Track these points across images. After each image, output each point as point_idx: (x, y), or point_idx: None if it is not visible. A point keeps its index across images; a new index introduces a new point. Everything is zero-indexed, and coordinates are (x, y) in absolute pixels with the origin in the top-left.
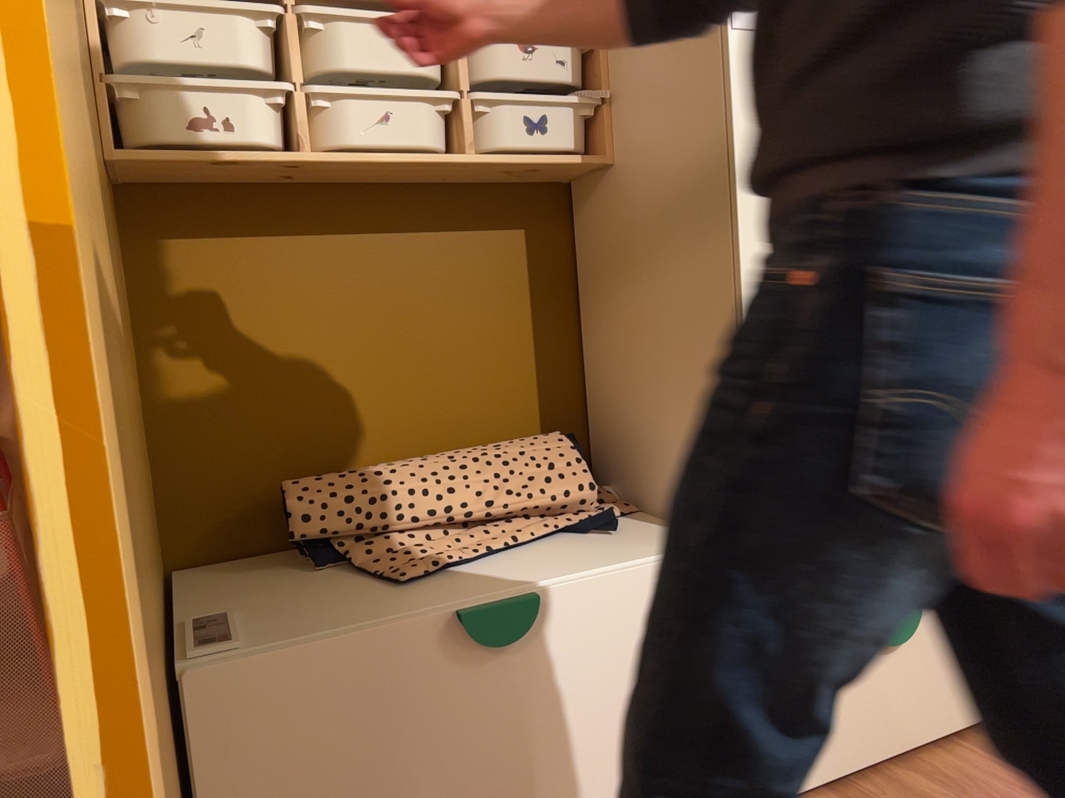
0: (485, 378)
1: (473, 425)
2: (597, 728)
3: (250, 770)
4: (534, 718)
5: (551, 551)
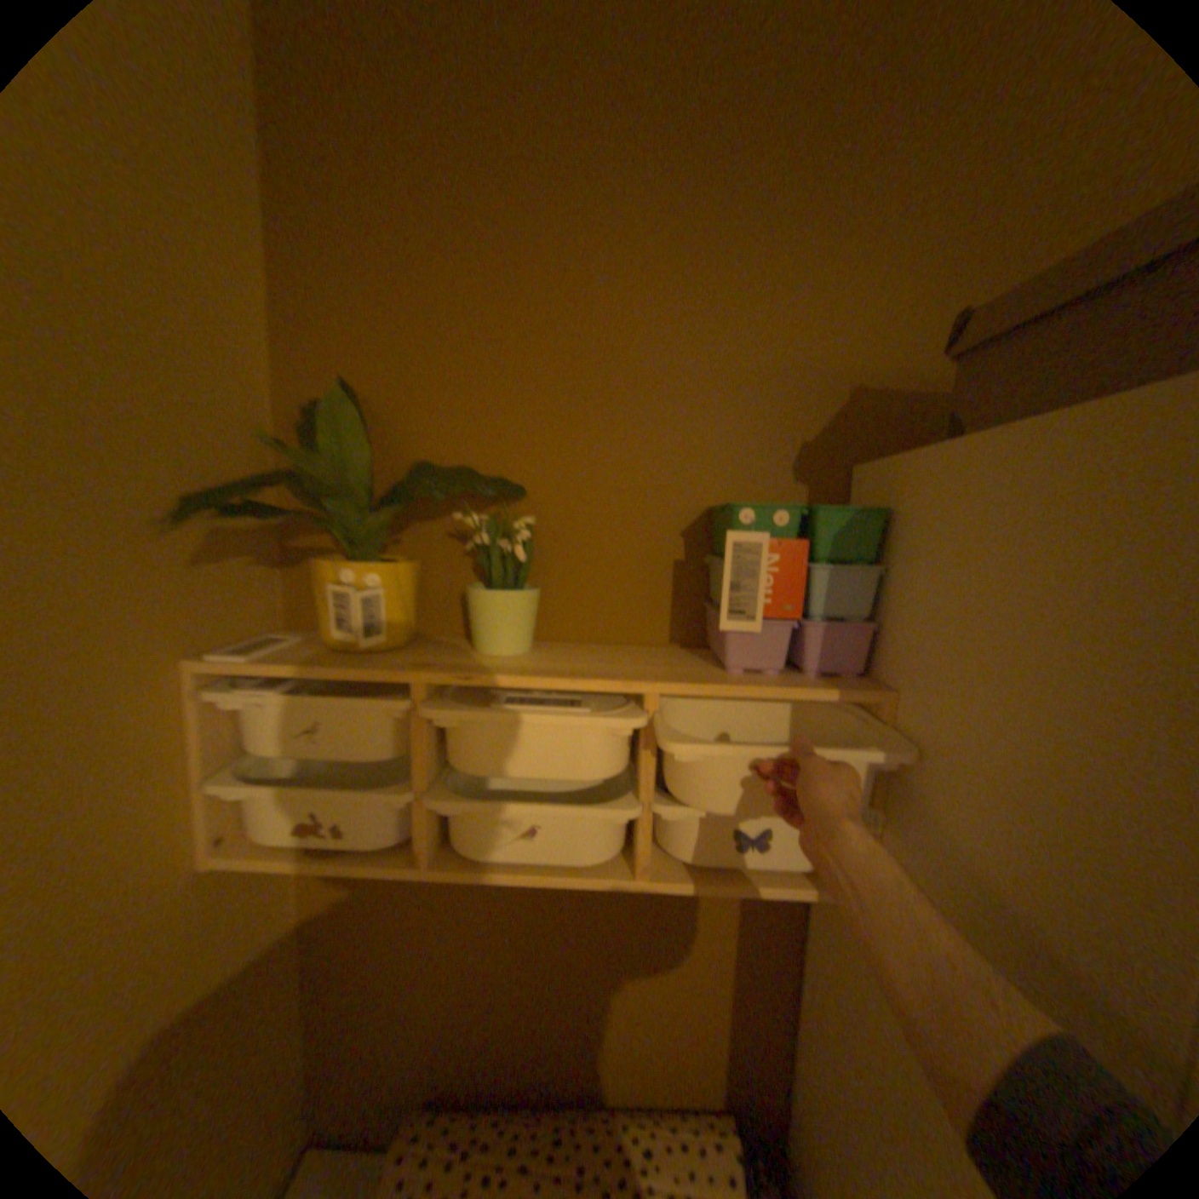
0: (660, 1027)
1: (637, 1072)
2: None
3: None
4: None
5: None
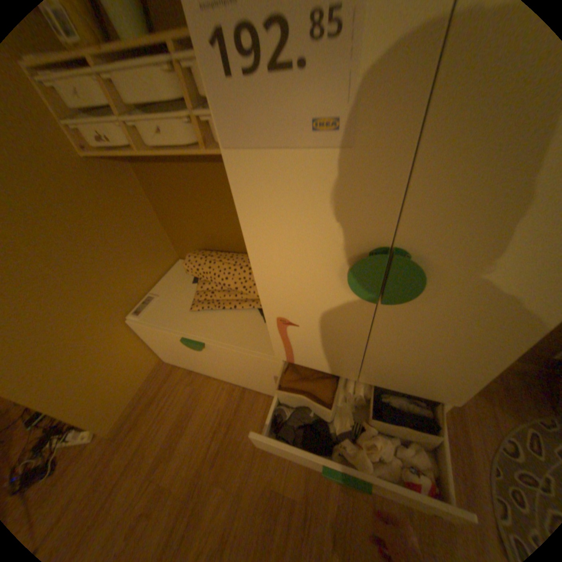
0: None
1: None
2: (234, 370)
3: (148, 338)
4: (213, 360)
5: (239, 318)
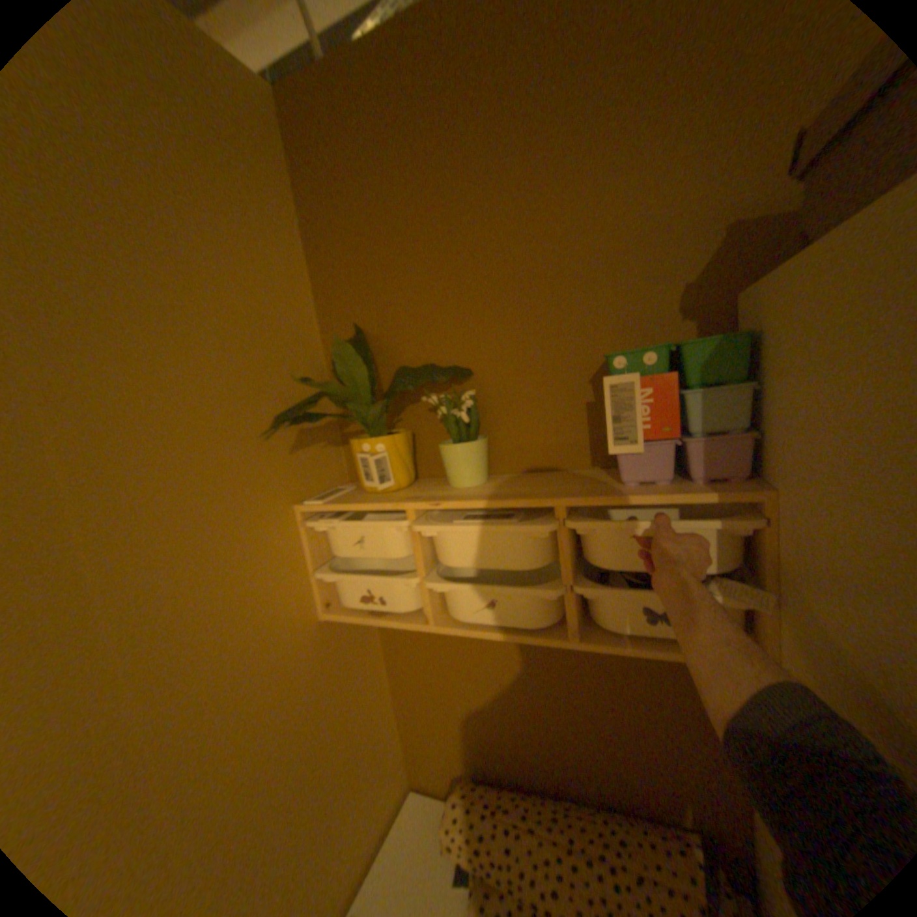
0: (628, 755)
1: (614, 785)
2: None
3: None
4: None
5: None
